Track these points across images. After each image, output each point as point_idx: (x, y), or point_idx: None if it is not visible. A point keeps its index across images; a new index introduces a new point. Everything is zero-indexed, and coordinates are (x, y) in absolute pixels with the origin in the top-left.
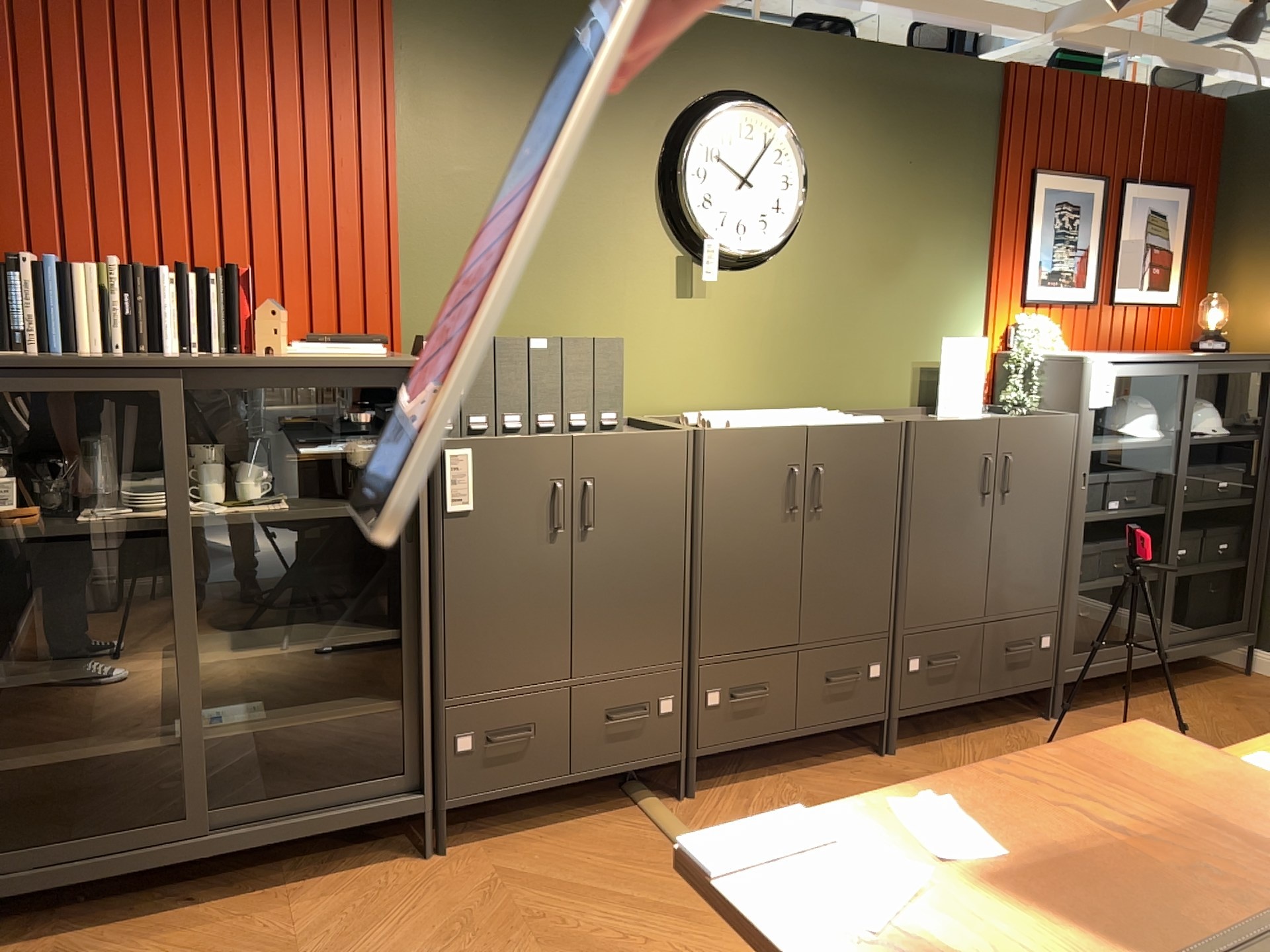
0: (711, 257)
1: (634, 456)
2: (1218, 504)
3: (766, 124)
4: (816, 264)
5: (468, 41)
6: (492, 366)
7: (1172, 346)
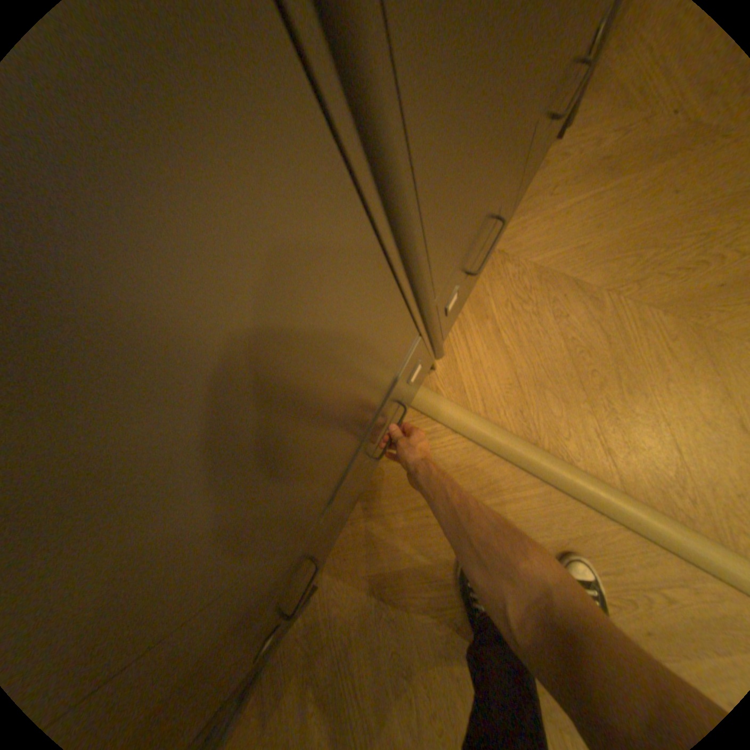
0: None
1: None
2: None
3: None
4: None
5: None
6: None
7: None
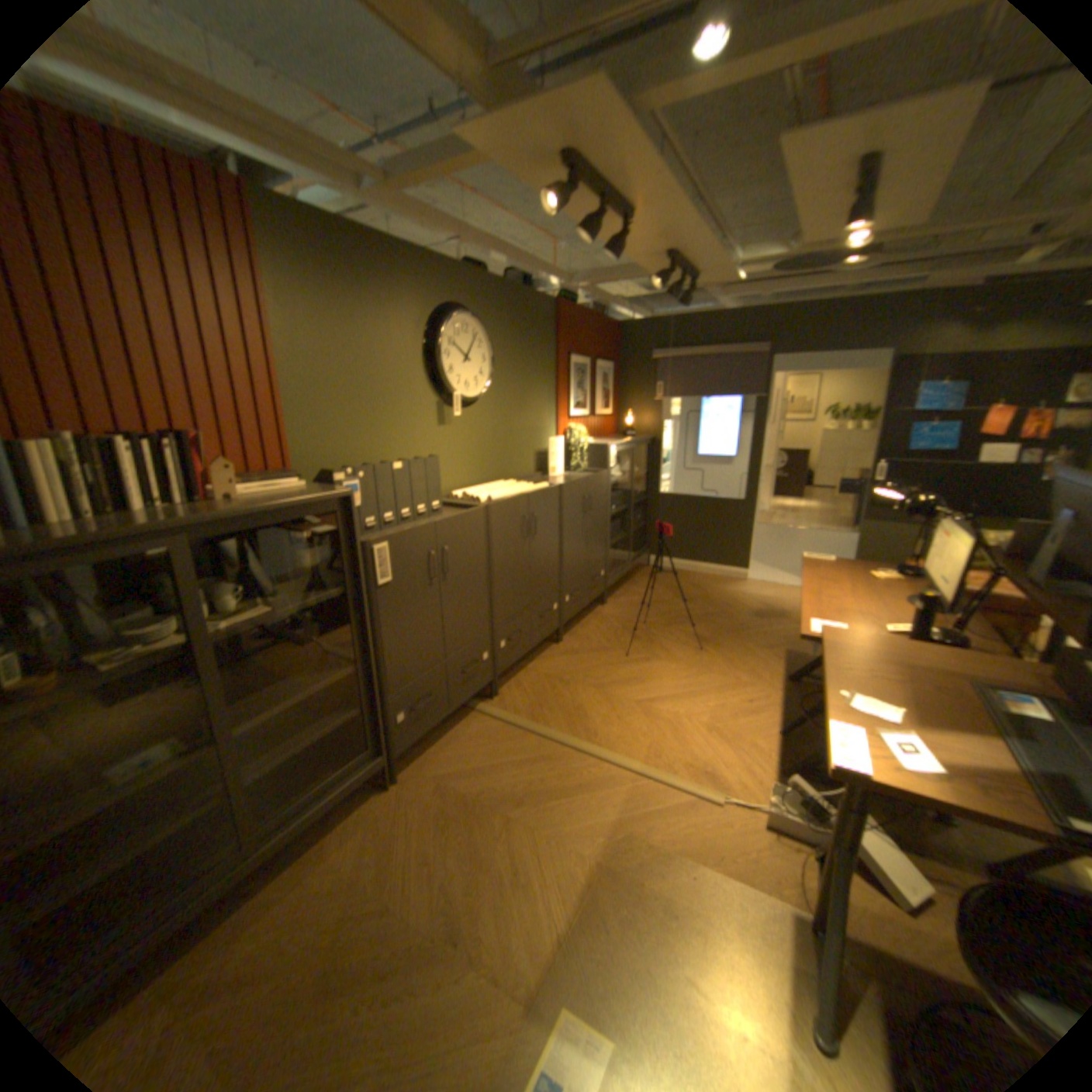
0: (456, 403)
1: (463, 527)
2: (638, 501)
3: (472, 325)
4: (494, 404)
5: (305, 253)
6: (375, 485)
7: (610, 434)
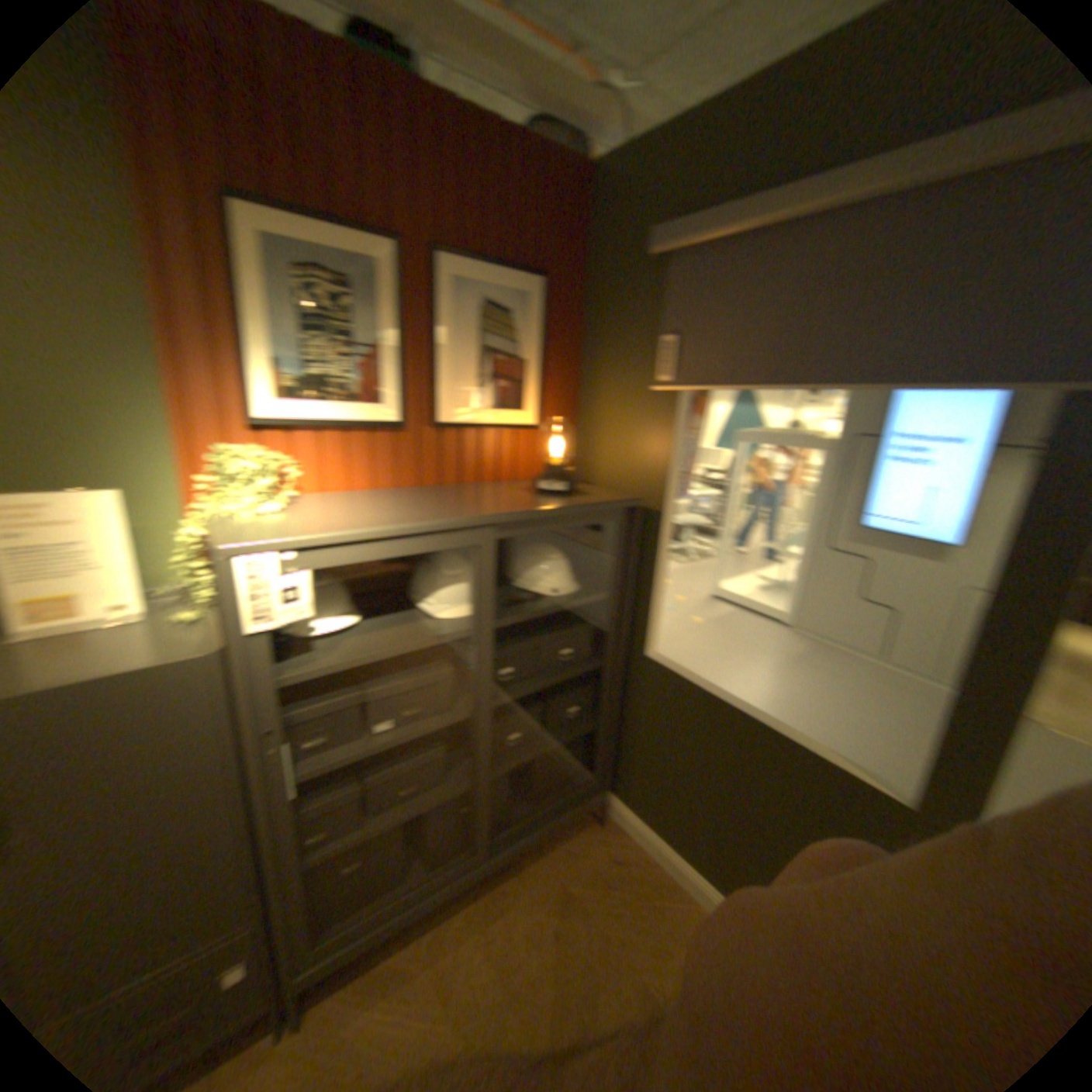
0: None
1: None
2: (555, 676)
3: None
4: None
5: None
6: None
7: (533, 473)
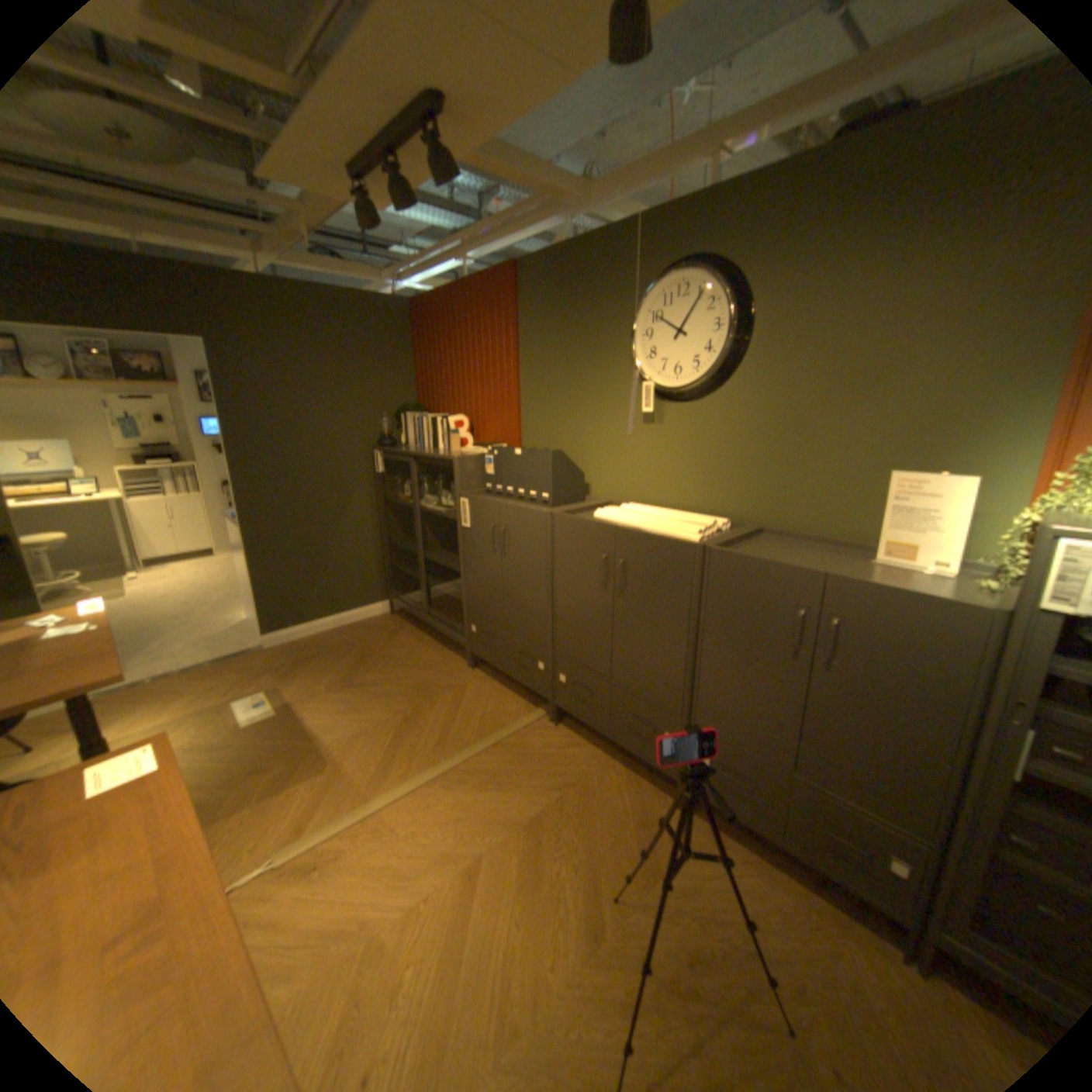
0: (648, 395)
1: (523, 520)
2: None
3: (700, 277)
4: (760, 391)
5: (543, 287)
6: (504, 463)
7: None
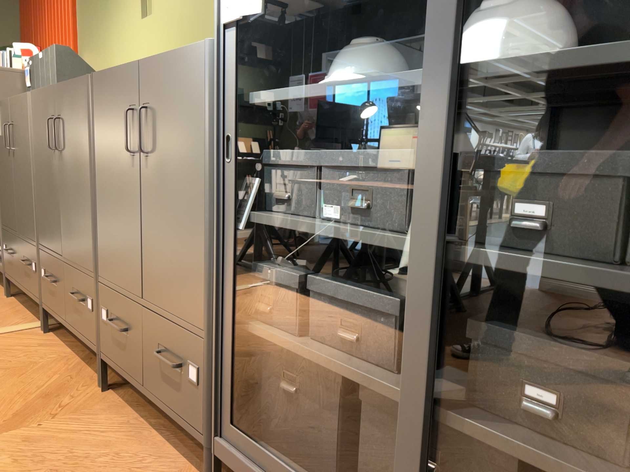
0: None
1: (19, 109)
2: None
3: None
4: None
5: None
6: (35, 71)
7: None
